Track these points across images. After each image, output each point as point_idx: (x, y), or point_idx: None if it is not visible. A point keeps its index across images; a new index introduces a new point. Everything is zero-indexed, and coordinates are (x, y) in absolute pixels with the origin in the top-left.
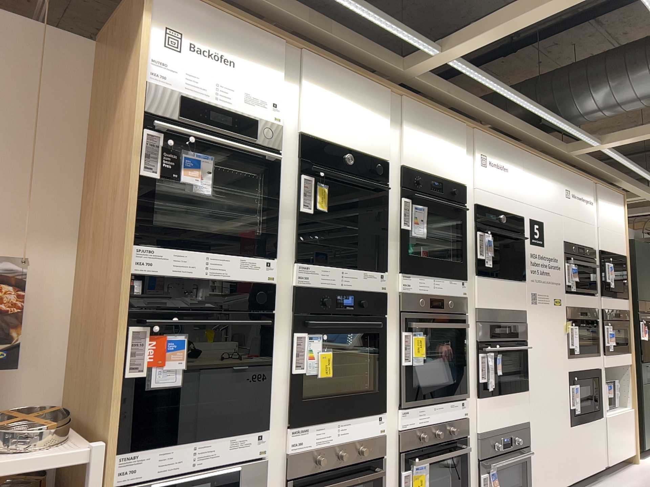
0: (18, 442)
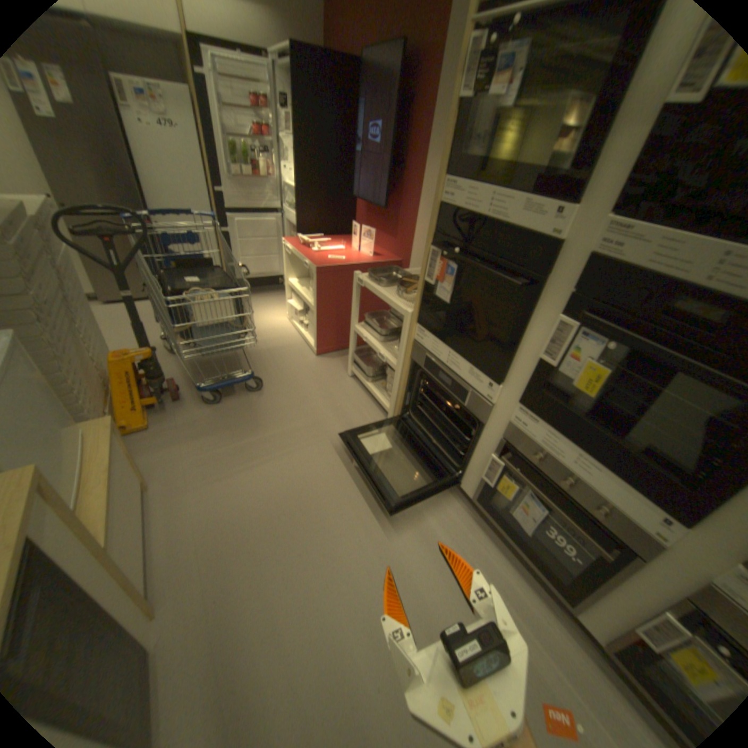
0: (398, 294)
